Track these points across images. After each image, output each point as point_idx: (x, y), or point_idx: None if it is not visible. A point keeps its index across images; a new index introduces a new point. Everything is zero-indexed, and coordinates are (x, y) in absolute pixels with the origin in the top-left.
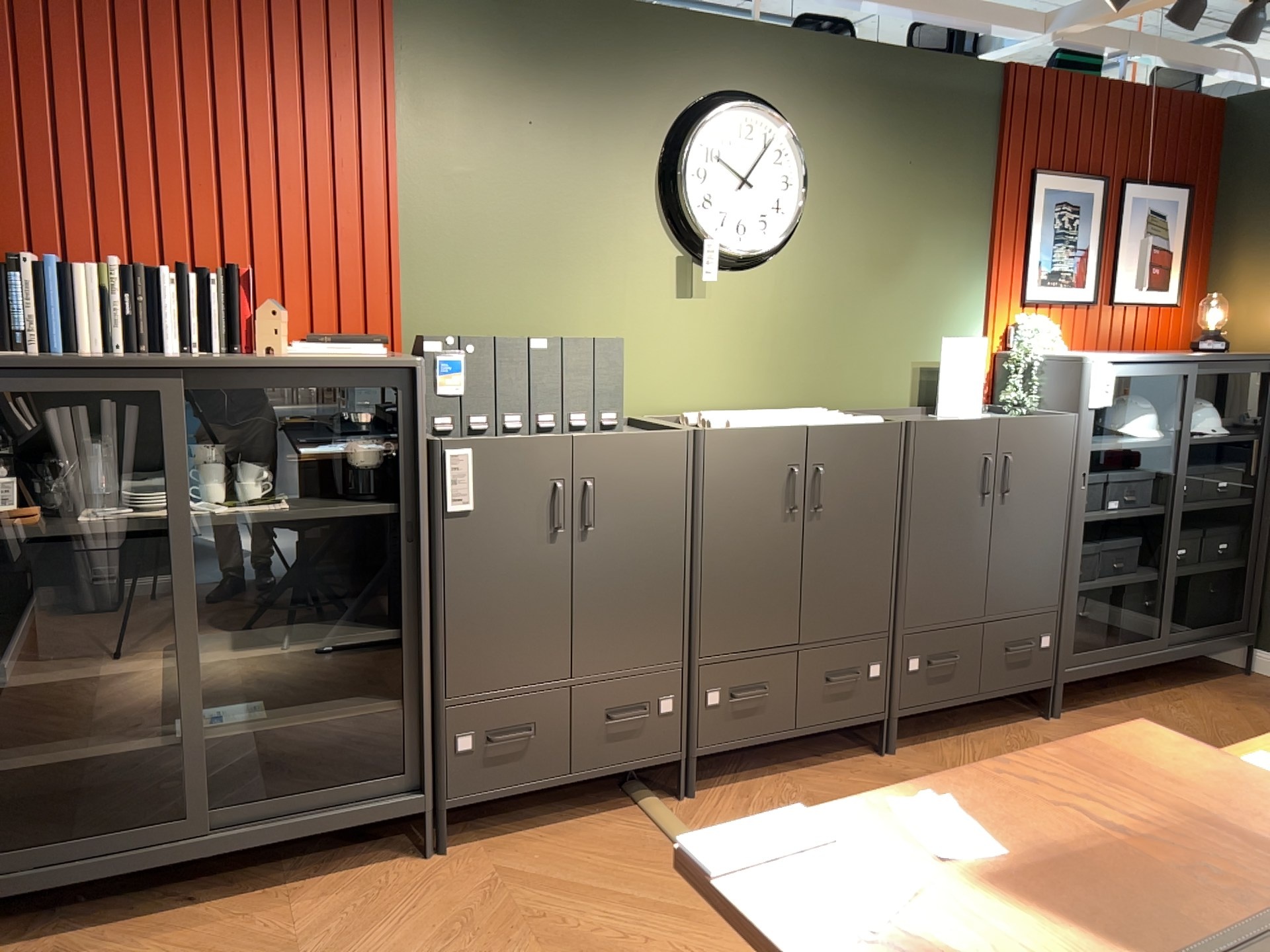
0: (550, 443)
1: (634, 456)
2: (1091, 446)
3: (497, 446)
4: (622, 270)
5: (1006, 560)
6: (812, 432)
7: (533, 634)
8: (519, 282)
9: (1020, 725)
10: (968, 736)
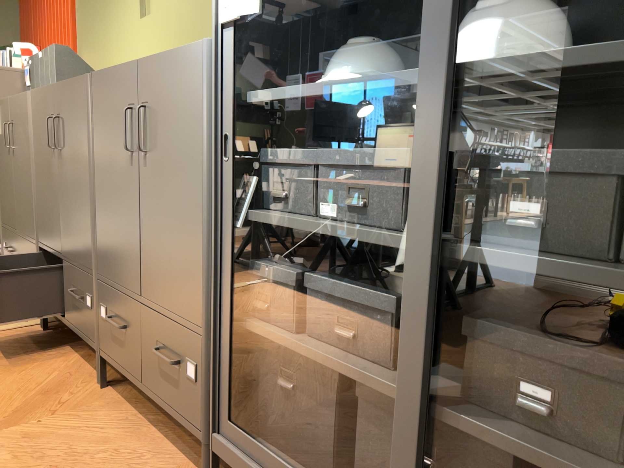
0: (6, 102)
1: (19, 108)
2: (232, 87)
3: (0, 104)
4: (123, 11)
5: (151, 237)
6: (55, 89)
7: (10, 201)
8: (98, 32)
9: (184, 466)
10: (148, 428)
